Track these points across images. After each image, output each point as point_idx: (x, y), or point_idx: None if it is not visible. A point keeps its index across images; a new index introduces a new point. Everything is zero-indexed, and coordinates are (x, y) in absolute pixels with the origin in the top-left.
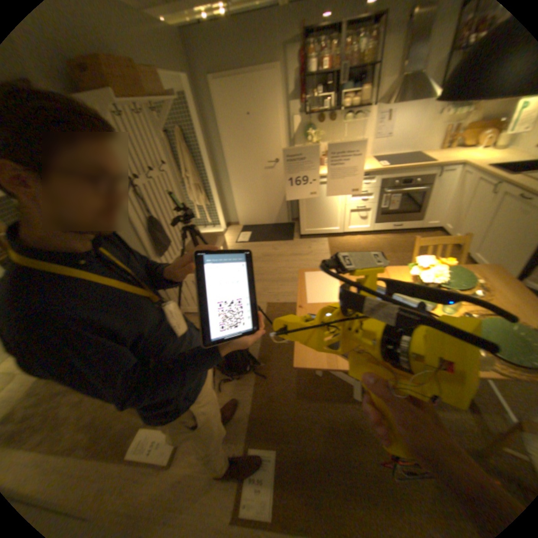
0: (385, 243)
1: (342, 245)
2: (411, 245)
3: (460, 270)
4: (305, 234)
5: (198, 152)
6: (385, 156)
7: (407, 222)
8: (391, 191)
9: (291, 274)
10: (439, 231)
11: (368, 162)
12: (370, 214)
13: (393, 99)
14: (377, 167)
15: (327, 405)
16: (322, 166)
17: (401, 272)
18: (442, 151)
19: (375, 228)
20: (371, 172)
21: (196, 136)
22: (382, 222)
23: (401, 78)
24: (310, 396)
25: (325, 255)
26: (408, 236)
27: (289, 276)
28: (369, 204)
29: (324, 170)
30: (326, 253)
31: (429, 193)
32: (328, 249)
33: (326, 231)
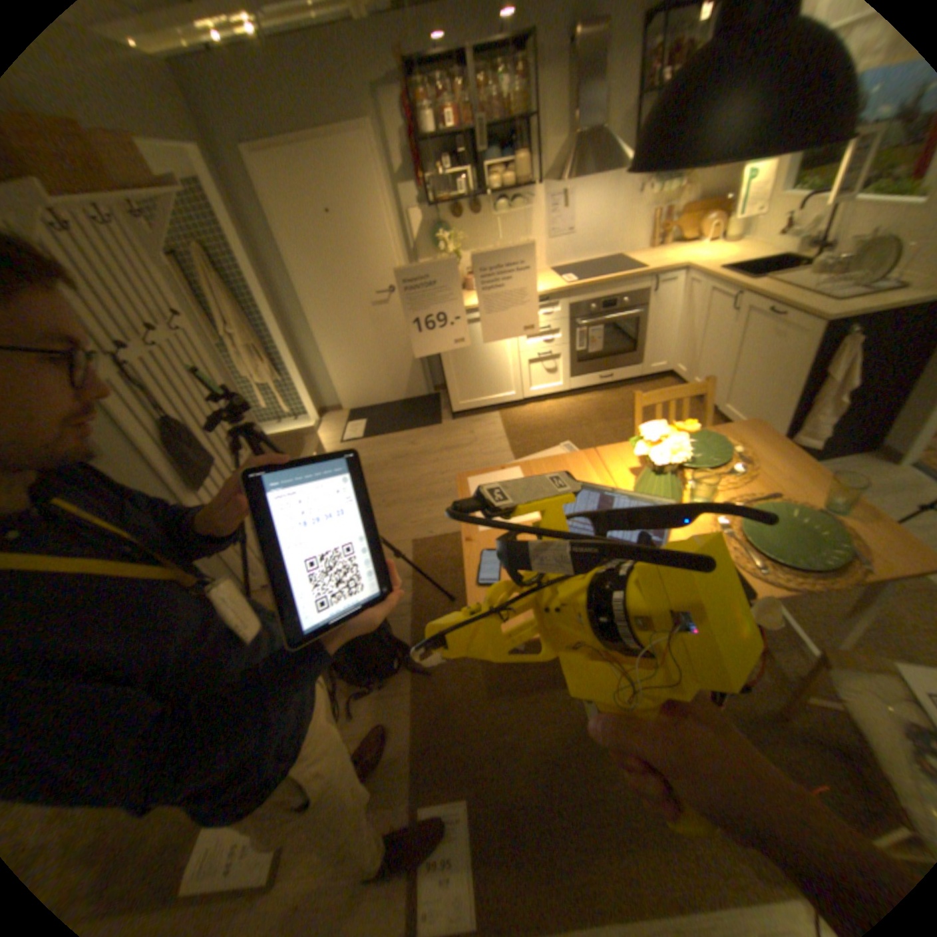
0: (590, 409)
1: (523, 421)
2: (630, 406)
3: (706, 436)
4: (458, 411)
5: (240, 287)
6: (567, 267)
7: (618, 370)
8: (585, 323)
9: (445, 483)
10: (667, 377)
11: (542, 278)
12: (559, 364)
13: (566, 174)
14: (558, 285)
15: (540, 697)
16: (468, 292)
17: (619, 454)
18: (651, 252)
19: (570, 385)
20: (549, 295)
21: (232, 259)
22: (580, 375)
23: (571, 139)
24: (509, 689)
25: (497, 441)
26: (623, 392)
27: (443, 488)
28: (554, 347)
29: (473, 299)
30: (498, 438)
31: (643, 320)
32: (501, 431)
33: (493, 400)
